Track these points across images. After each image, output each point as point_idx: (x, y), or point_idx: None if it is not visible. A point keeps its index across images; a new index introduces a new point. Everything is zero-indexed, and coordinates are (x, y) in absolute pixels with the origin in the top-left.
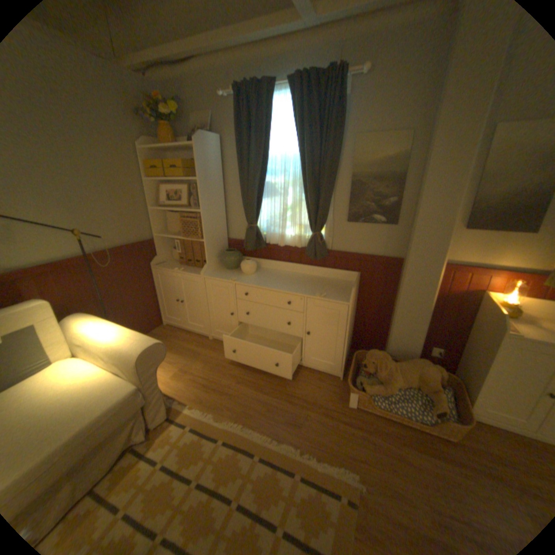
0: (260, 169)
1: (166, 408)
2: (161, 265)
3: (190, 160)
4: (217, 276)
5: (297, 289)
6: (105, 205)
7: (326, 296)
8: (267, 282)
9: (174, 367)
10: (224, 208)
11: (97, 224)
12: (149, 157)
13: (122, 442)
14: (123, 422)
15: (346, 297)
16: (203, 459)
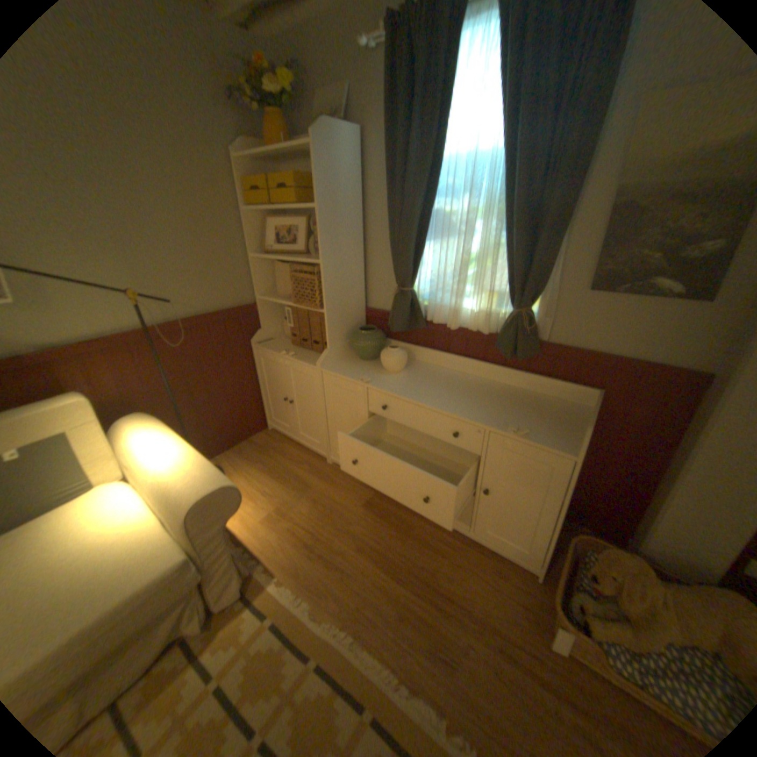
0: (425, 186)
1: (243, 577)
2: (266, 344)
3: (309, 174)
4: (342, 371)
5: (474, 411)
6: (182, 251)
7: (529, 435)
8: (422, 390)
9: (270, 504)
10: (362, 256)
11: (171, 280)
12: (251, 172)
13: (169, 628)
14: (160, 612)
15: (571, 441)
16: (281, 691)
